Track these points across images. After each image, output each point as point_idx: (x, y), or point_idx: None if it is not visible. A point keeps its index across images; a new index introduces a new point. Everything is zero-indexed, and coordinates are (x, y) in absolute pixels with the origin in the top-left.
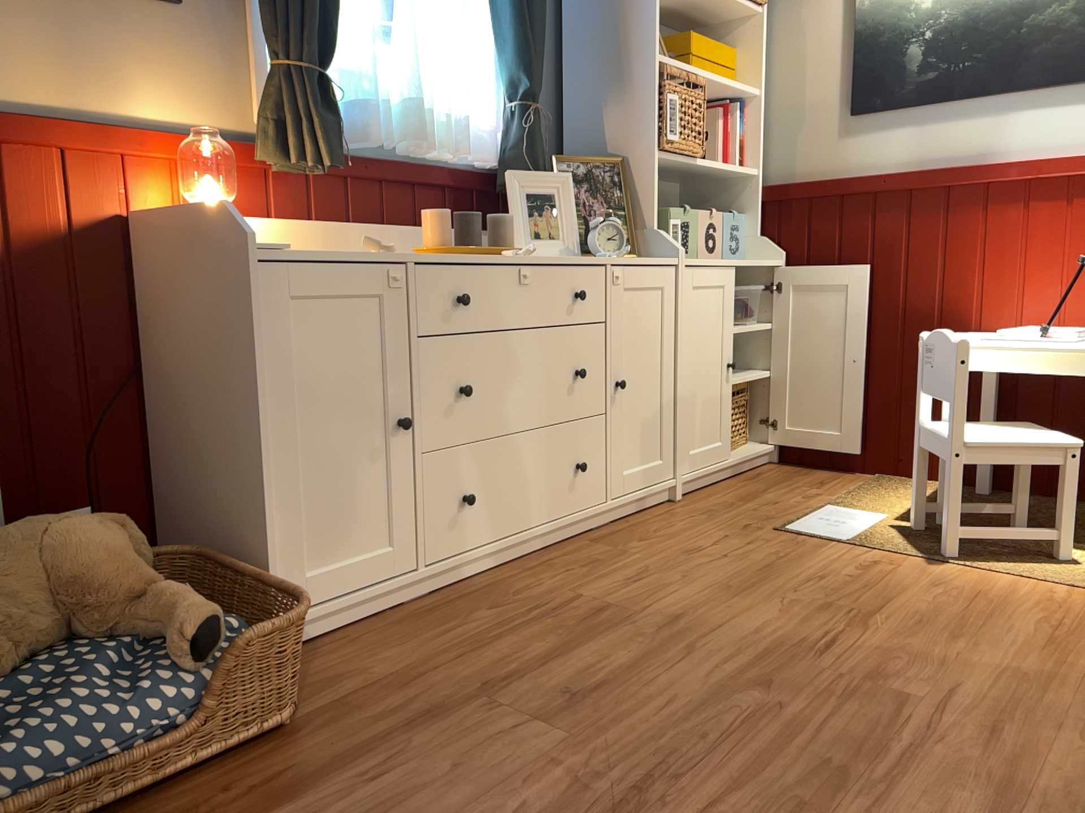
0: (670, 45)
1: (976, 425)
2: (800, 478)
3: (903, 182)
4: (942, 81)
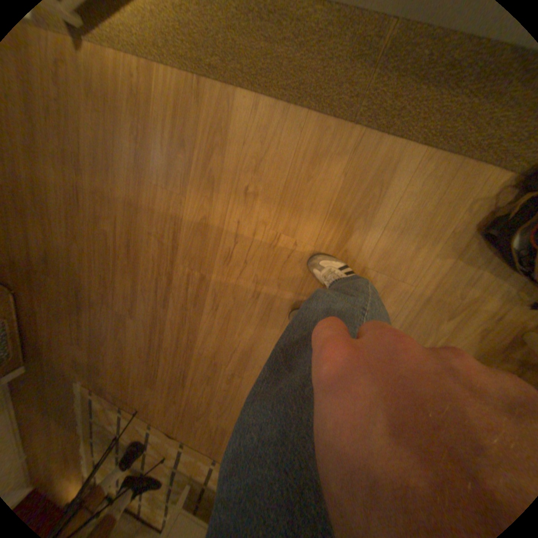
0: None
1: None
2: None
3: None
4: None
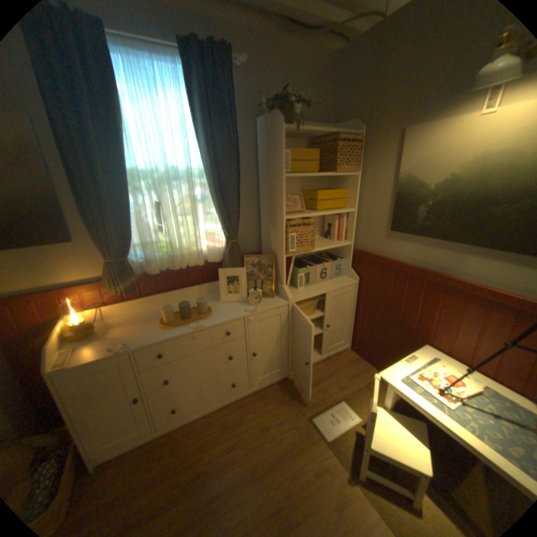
0: (310, 193)
1: (395, 421)
2: (349, 369)
3: (408, 269)
4: (435, 227)
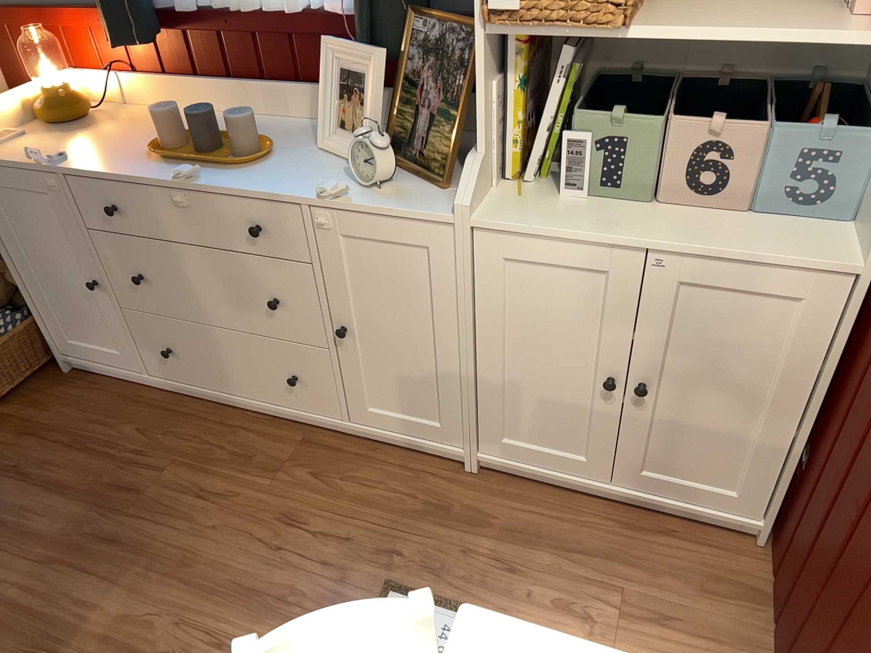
0: None
1: None
2: (671, 582)
3: None
4: None
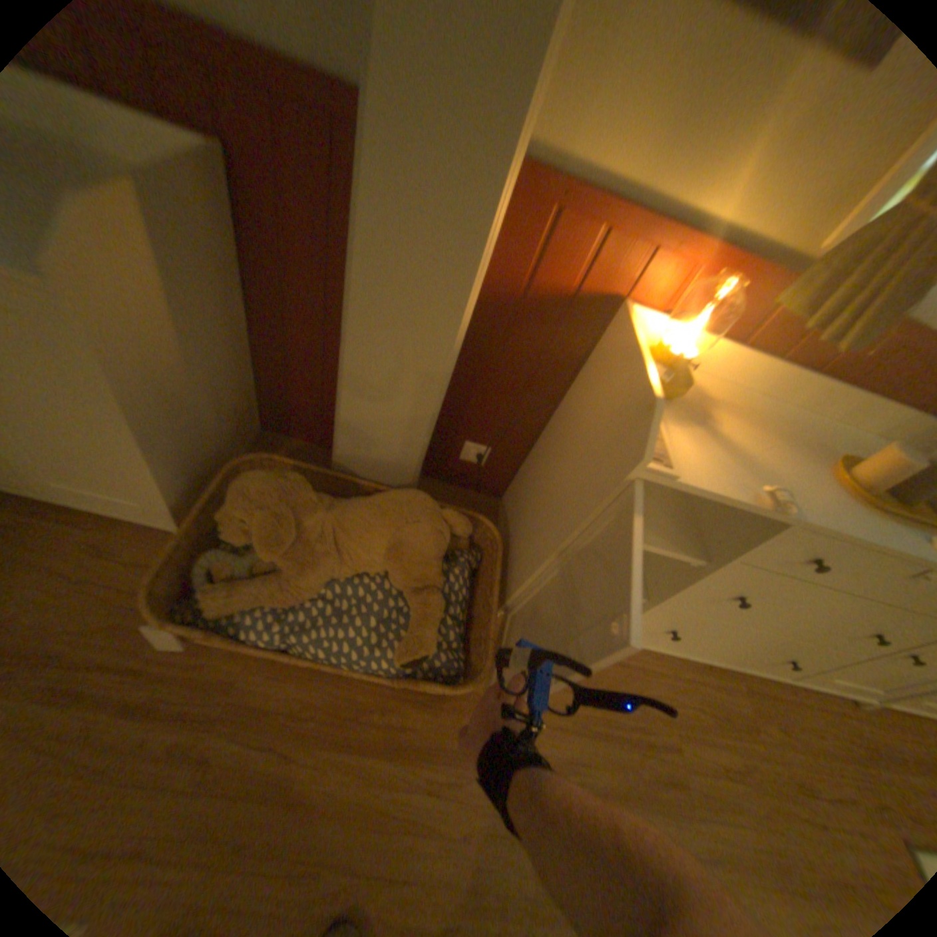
0: None
1: None
2: None
3: None
4: None
